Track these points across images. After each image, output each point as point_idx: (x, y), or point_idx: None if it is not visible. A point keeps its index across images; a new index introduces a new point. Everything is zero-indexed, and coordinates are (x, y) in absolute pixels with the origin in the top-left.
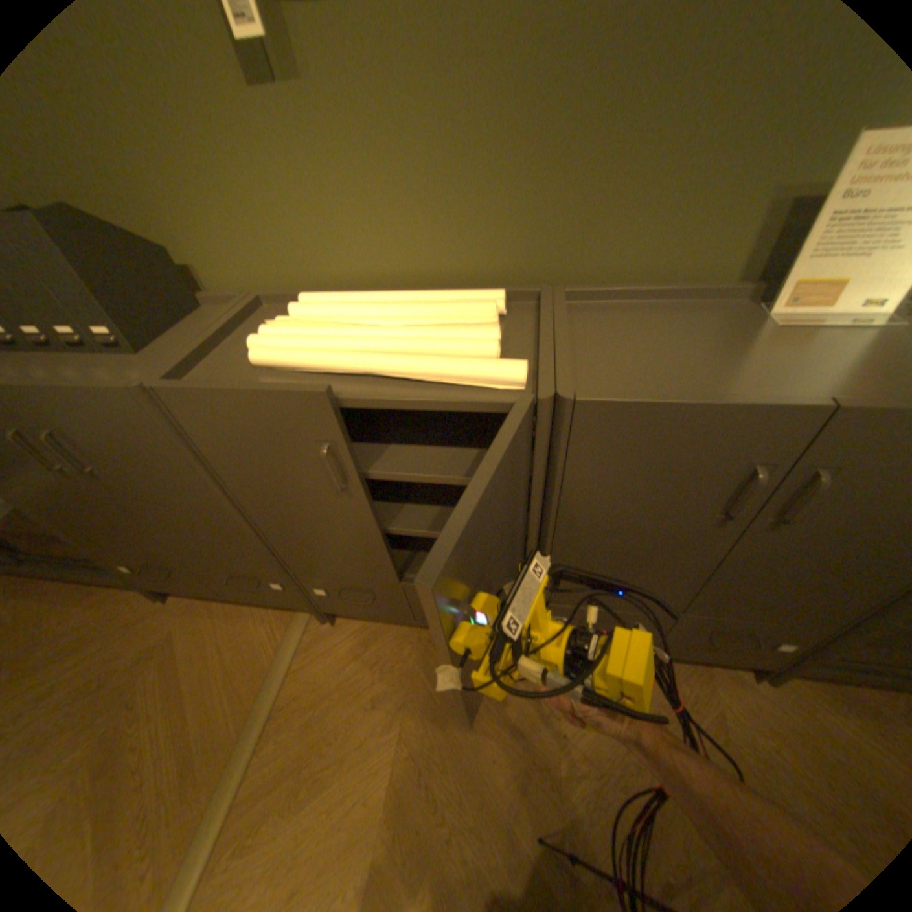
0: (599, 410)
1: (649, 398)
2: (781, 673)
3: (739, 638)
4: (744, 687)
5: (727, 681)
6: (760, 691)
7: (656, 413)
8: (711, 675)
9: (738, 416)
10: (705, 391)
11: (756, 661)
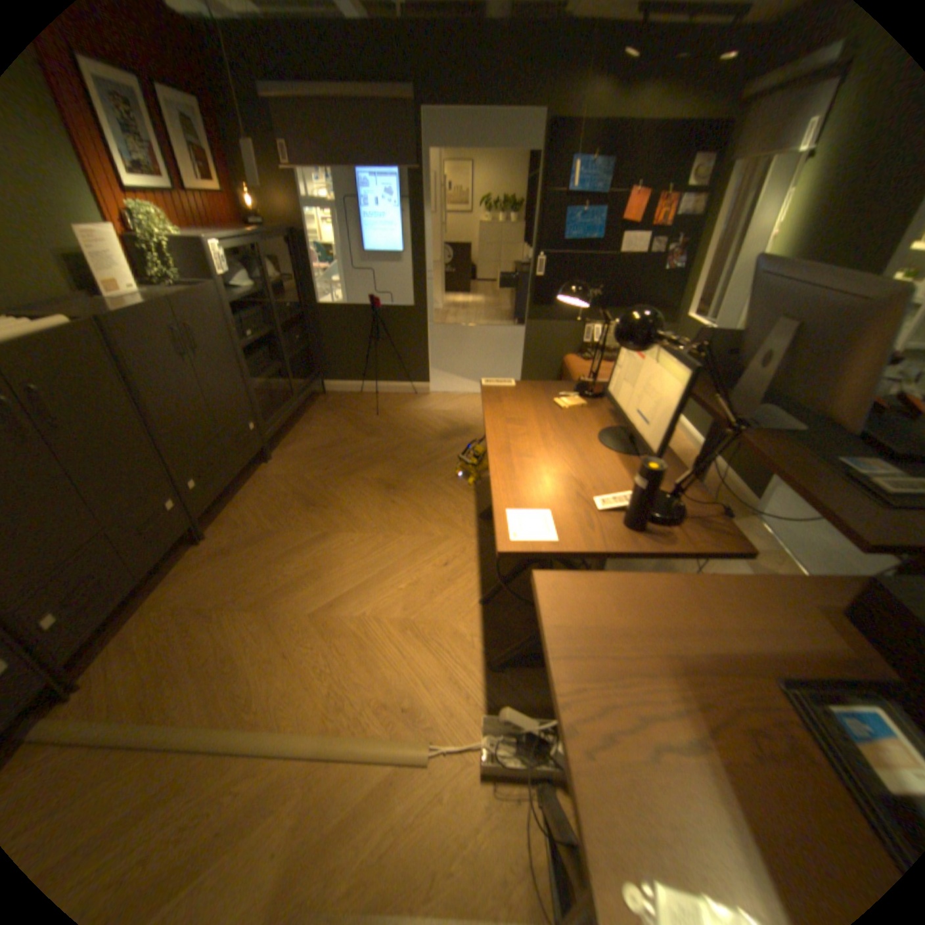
0: (115, 317)
1: (124, 308)
2: (265, 448)
3: (239, 431)
4: (267, 467)
5: (262, 471)
6: (271, 463)
7: (131, 313)
8: (257, 475)
9: (151, 307)
10: (134, 304)
11: (254, 444)
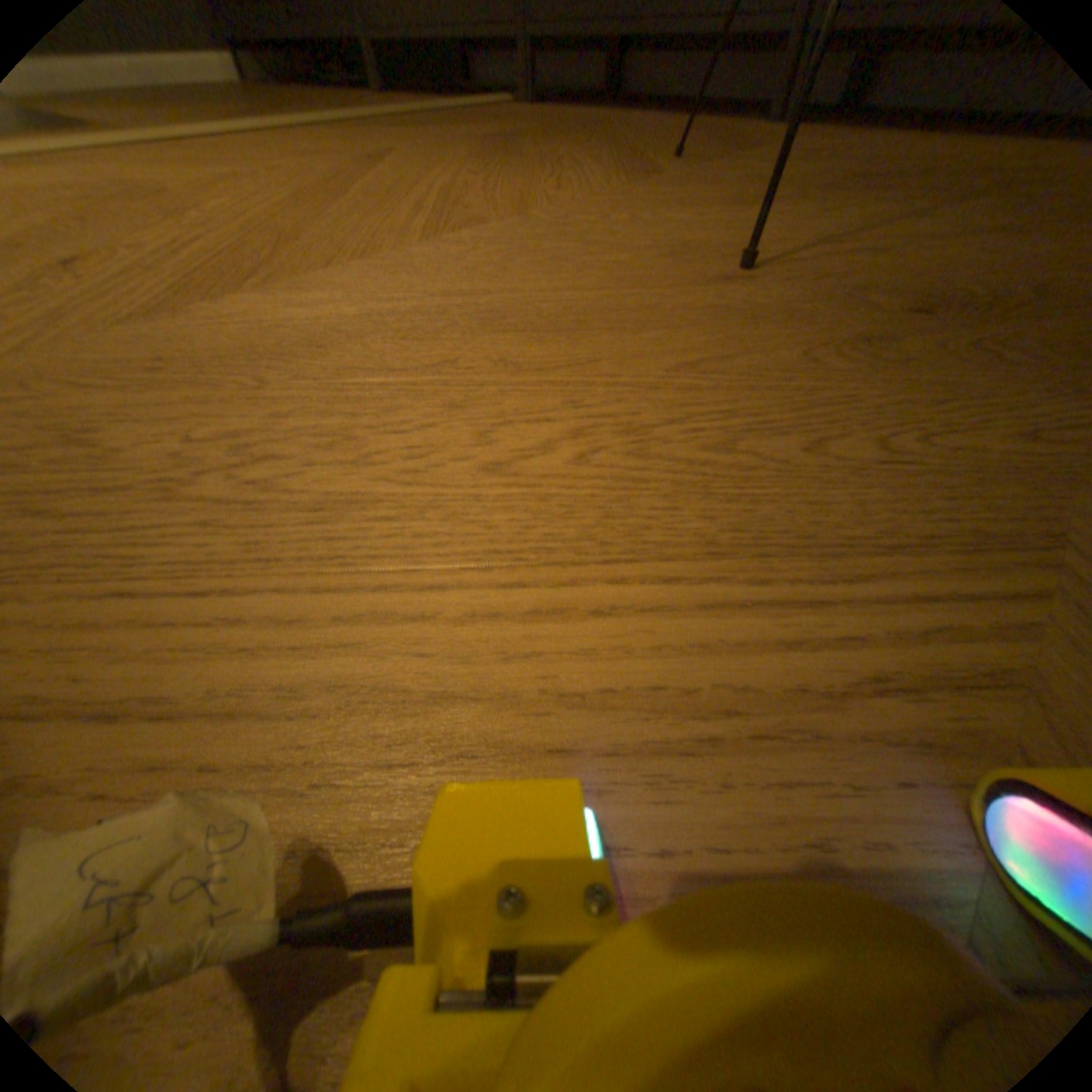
0: None
1: None
2: None
3: None
4: None
5: None
6: None
7: None
8: None
9: None
10: None
11: None
